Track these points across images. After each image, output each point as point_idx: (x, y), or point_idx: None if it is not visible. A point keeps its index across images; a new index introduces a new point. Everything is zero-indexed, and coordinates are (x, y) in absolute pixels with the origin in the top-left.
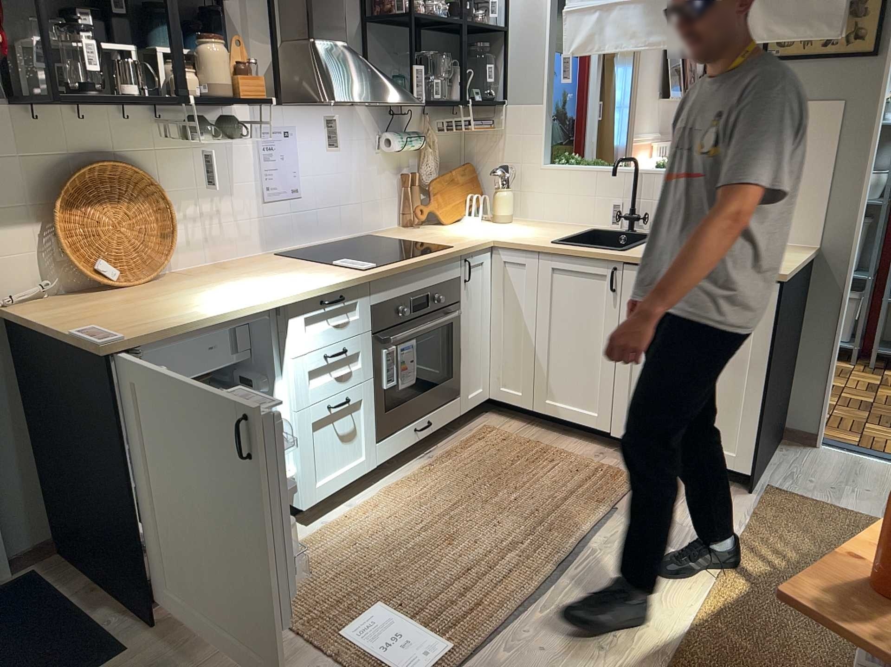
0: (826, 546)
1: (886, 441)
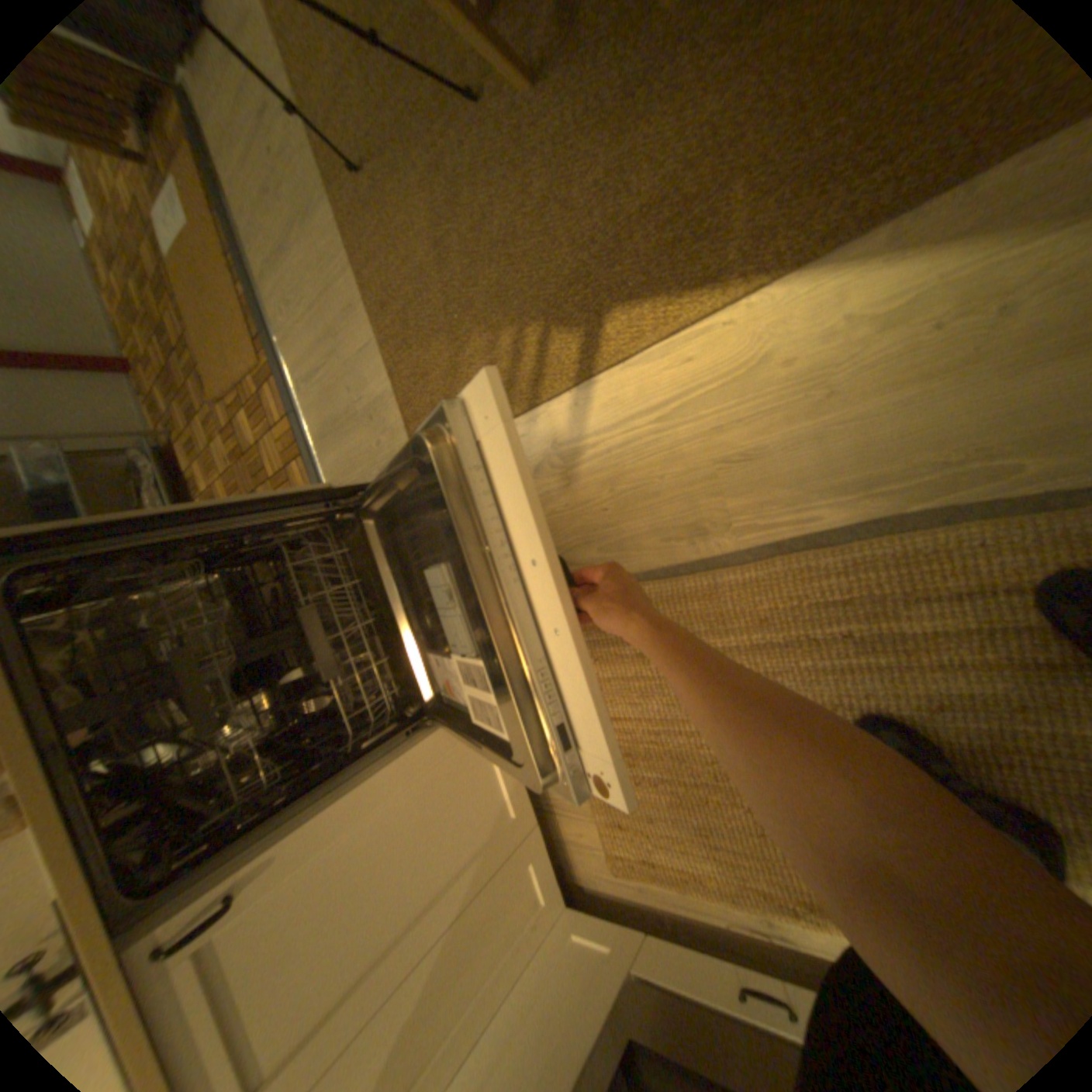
0: (462, 334)
1: (279, 442)
